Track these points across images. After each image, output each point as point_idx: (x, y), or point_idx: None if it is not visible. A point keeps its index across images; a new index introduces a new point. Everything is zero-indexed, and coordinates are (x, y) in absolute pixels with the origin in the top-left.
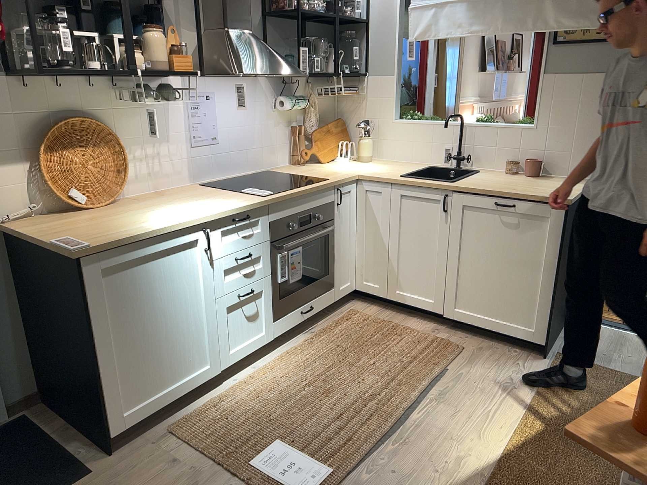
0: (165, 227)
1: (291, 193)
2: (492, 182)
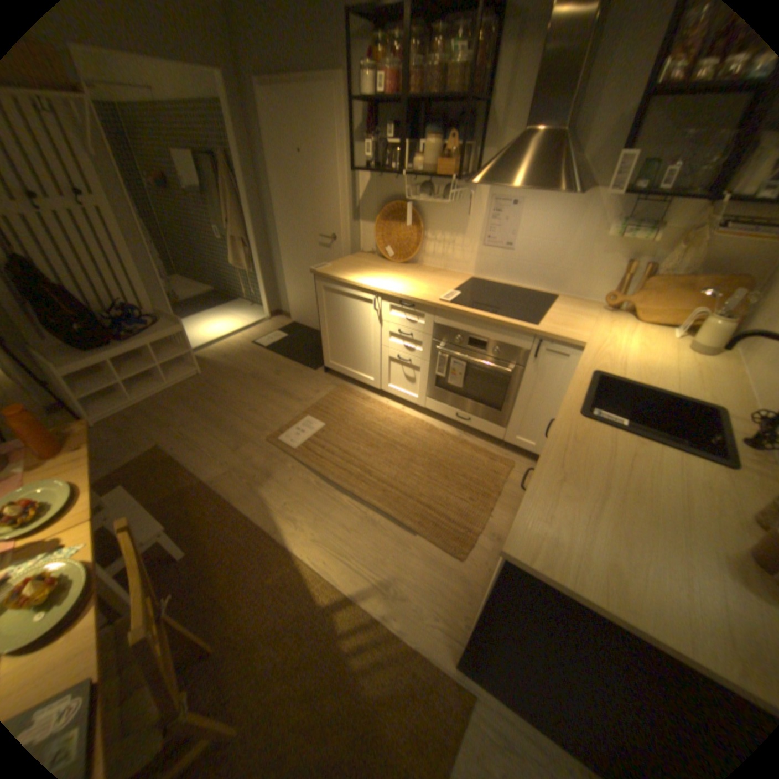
0: (351, 281)
1: (460, 310)
2: (614, 465)
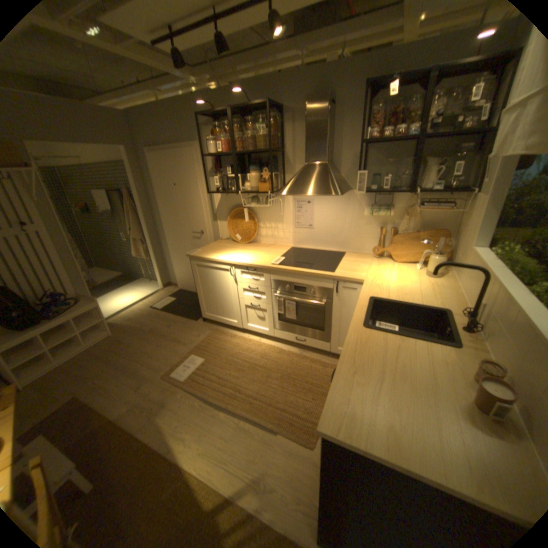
0: (214, 259)
1: (285, 269)
2: (387, 357)
